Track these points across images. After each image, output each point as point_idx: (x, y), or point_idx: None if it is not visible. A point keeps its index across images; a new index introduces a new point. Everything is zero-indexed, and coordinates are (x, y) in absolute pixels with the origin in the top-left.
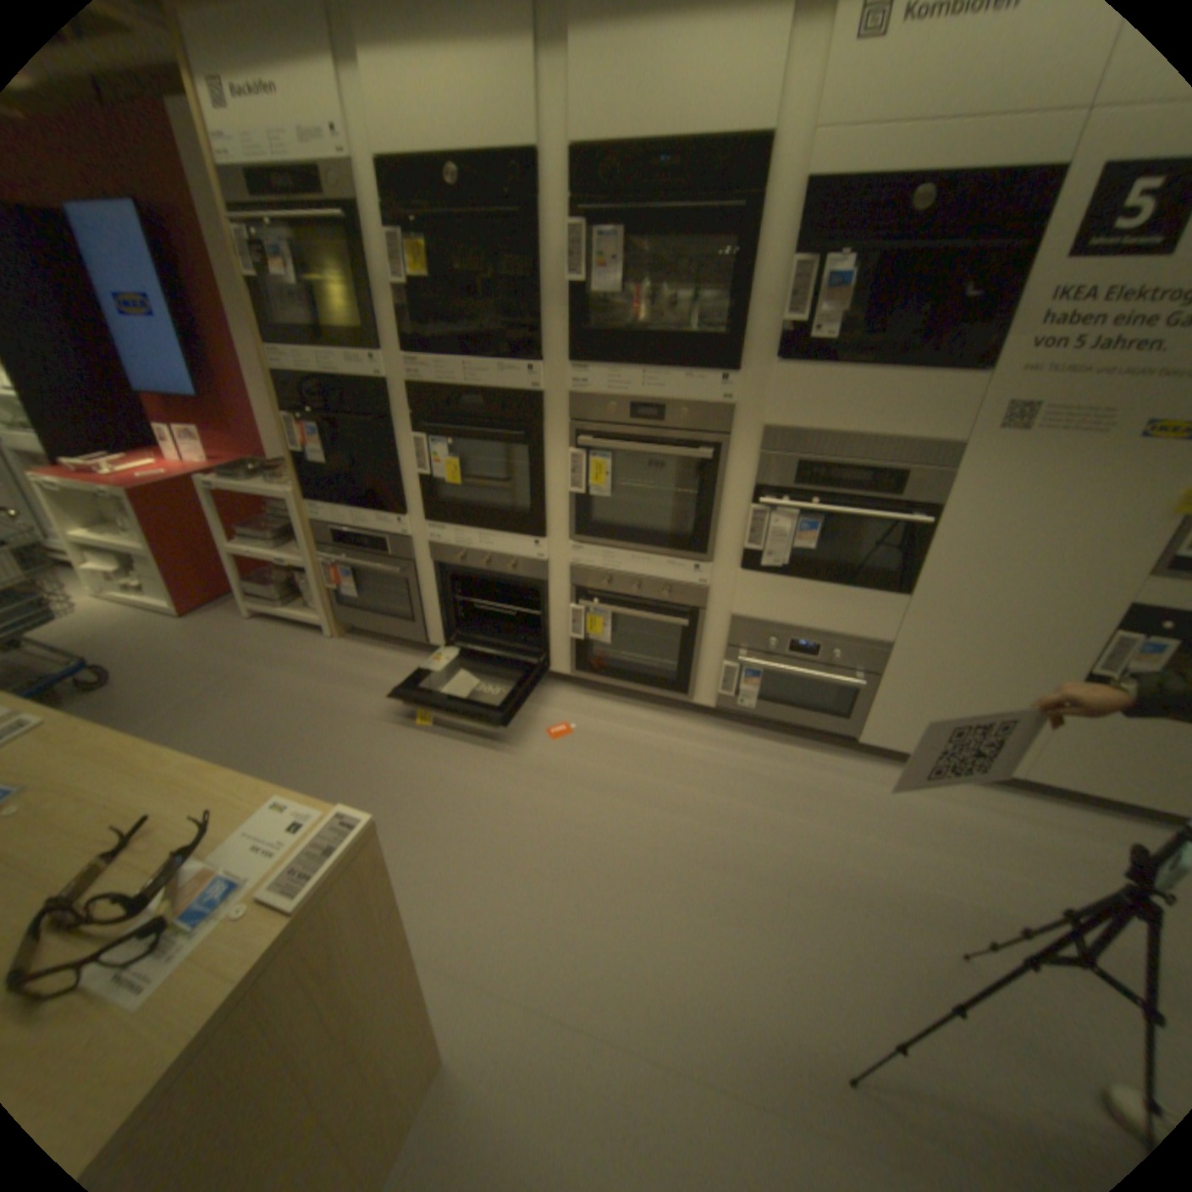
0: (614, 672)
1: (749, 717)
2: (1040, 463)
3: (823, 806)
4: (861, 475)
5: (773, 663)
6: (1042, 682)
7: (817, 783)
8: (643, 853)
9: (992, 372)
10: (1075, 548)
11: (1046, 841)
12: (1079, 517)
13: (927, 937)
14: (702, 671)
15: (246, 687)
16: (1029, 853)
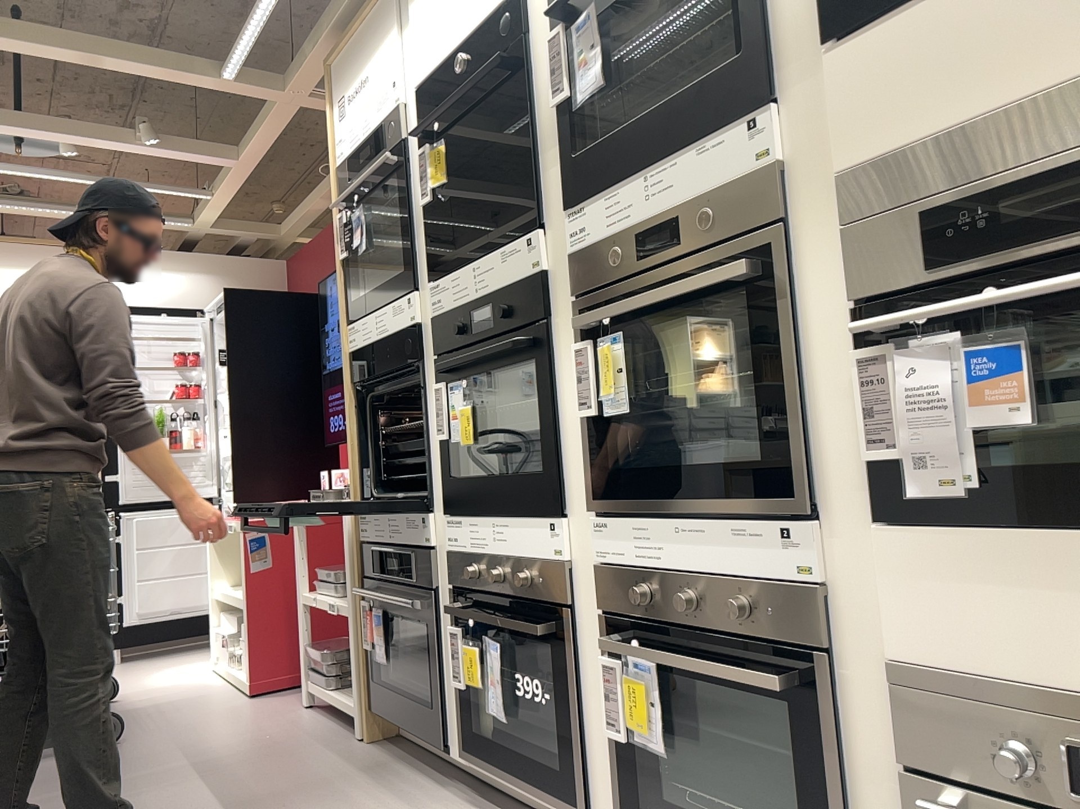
0: None
1: None
2: None
3: None
4: None
5: None
6: None
7: None
8: None
9: None
10: None
11: None
12: None
13: None
14: None
15: (218, 770)
16: None
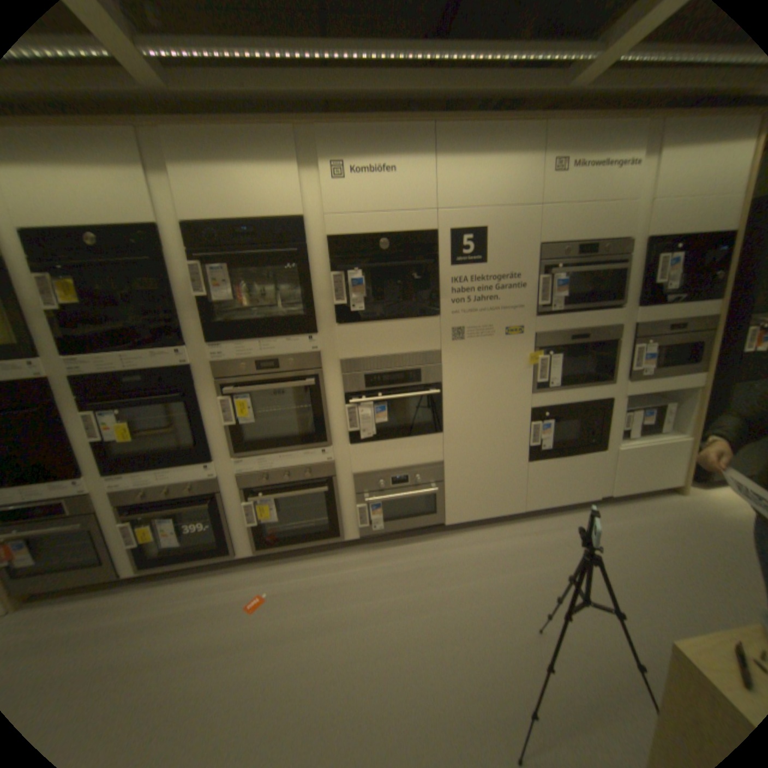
0: (285, 541)
1: (381, 536)
2: (473, 354)
3: (439, 576)
4: (398, 376)
5: (385, 496)
6: (512, 459)
7: (432, 562)
8: (340, 671)
9: (439, 317)
10: (500, 390)
11: (545, 542)
12: (497, 375)
13: (518, 631)
14: (344, 517)
15: None
16: (541, 553)
